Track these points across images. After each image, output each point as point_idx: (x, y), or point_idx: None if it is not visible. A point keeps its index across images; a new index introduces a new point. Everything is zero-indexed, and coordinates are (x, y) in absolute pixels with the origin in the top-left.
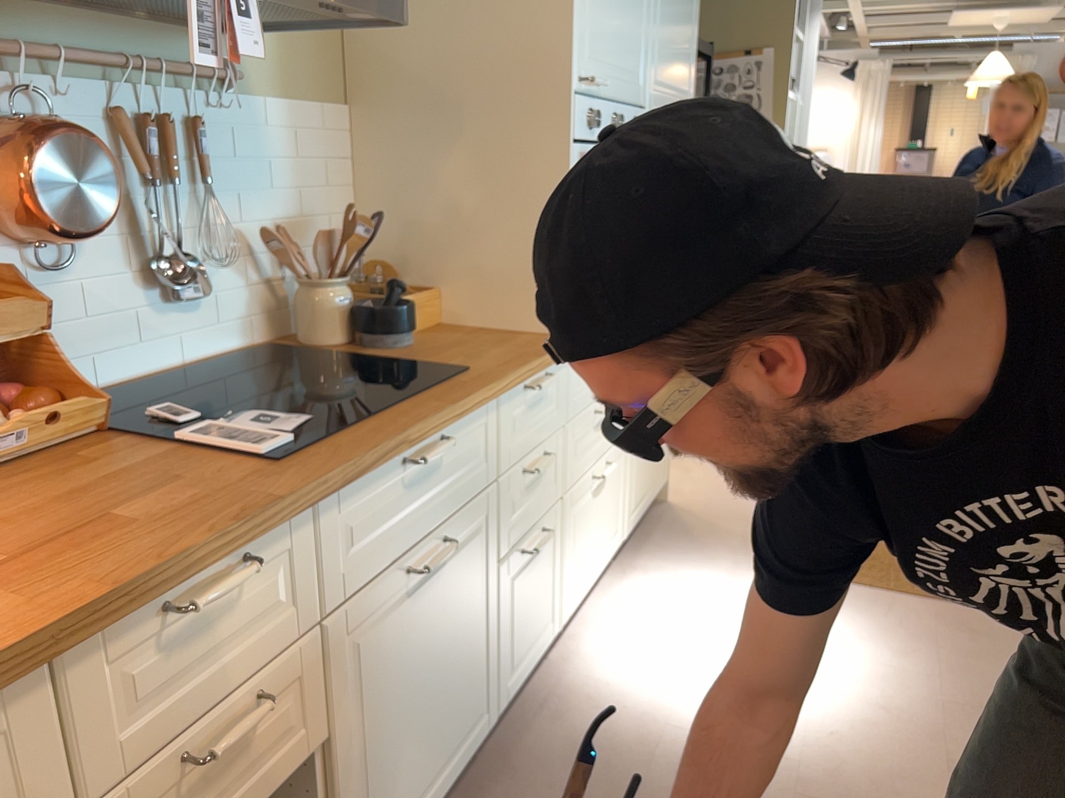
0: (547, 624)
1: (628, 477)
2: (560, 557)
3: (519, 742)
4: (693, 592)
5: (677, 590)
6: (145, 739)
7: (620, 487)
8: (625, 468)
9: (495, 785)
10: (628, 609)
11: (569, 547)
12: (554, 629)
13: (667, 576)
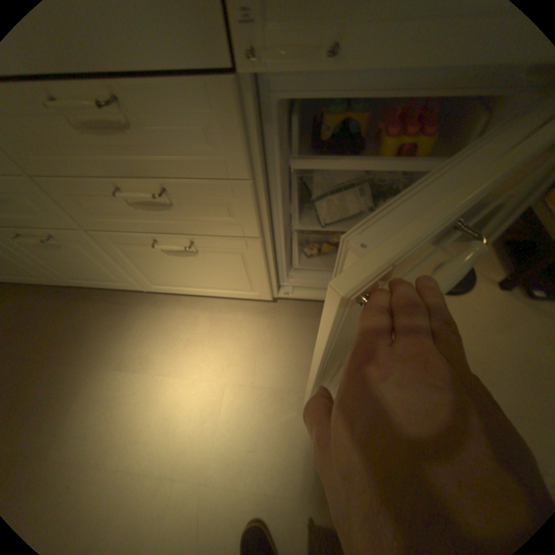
0: (117, 282)
1: (271, 272)
2: (114, 262)
3: (90, 303)
4: (250, 366)
5: (249, 354)
6: None
7: (245, 270)
8: (257, 263)
9: (62, 302)
10: (215, 326)
11: (129, 264)
12: (133, 288)
13: (269, 343)
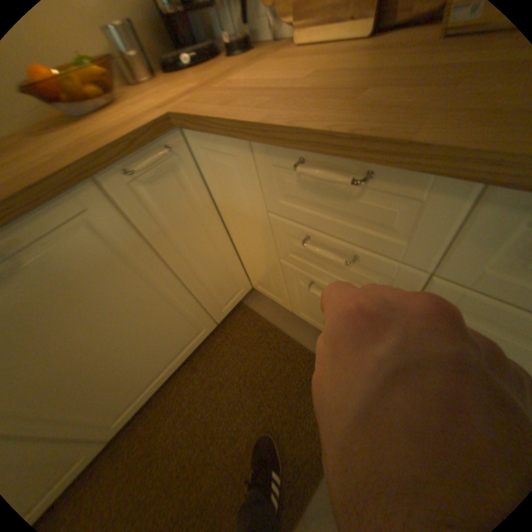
0: None
1: None
2: None
3: None
4: None
5: None
6: (292, 215)
7: None
8: None
9: None
10: None
11: None
12: None
13: None
